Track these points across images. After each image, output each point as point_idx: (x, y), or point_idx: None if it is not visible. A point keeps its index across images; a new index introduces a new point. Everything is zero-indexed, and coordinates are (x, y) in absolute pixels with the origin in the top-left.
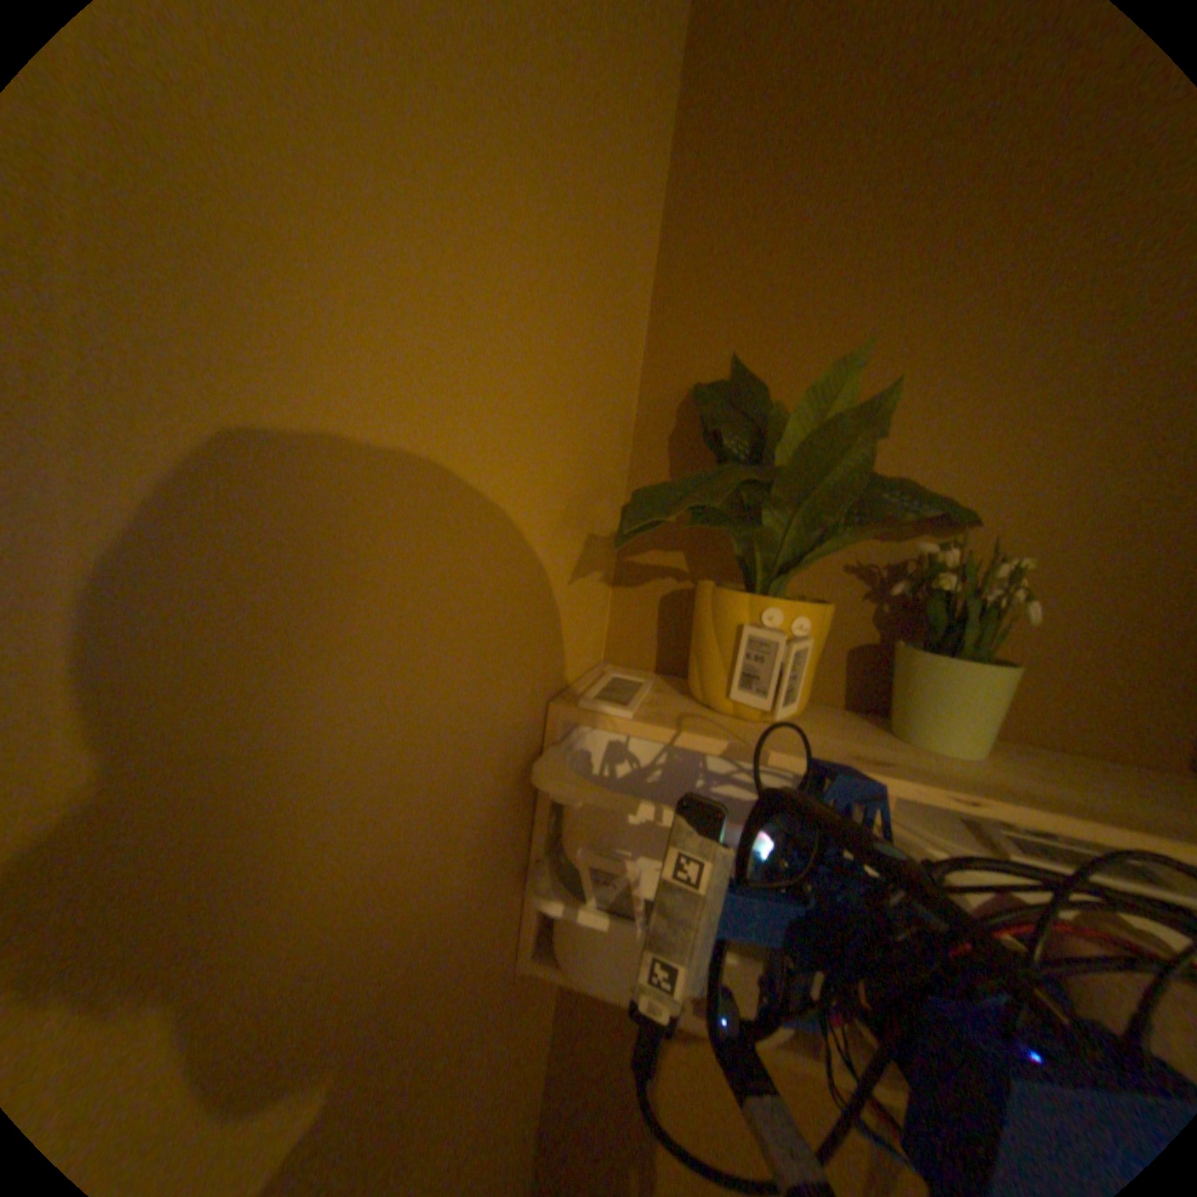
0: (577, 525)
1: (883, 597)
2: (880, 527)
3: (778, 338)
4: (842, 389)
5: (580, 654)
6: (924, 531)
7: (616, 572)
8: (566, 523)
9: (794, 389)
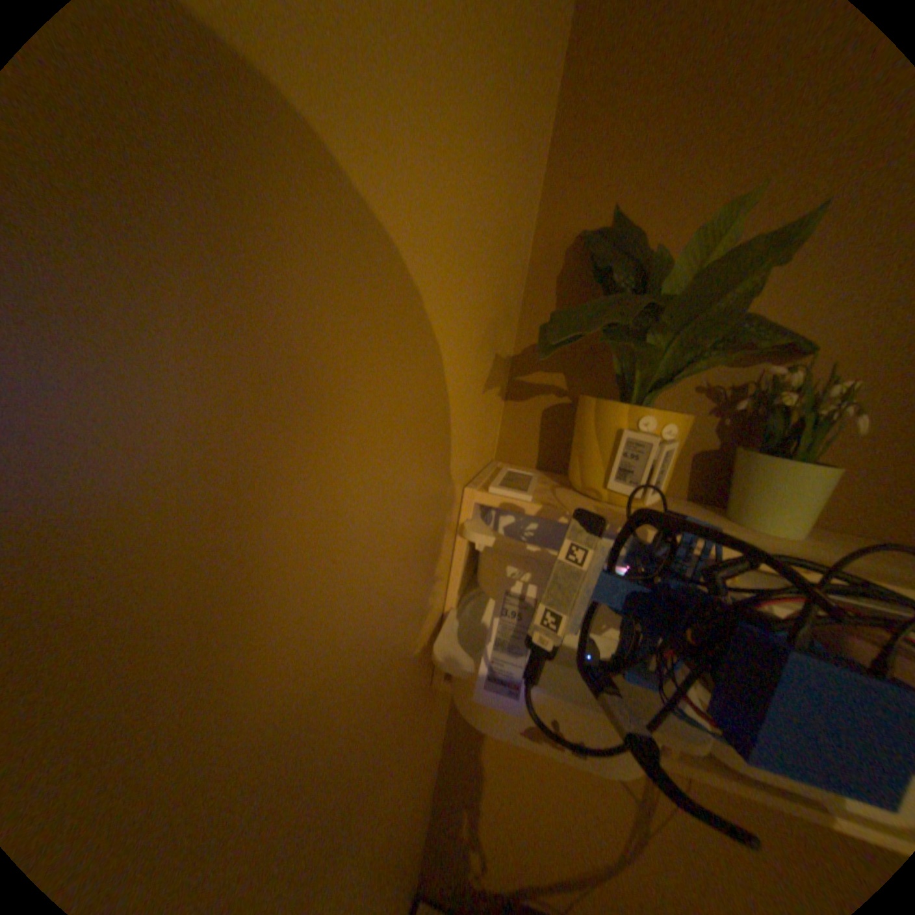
0: (492, 343)
1: (723, 412)
2: (743, 349)
3: (653, 193)
4: (724, 229)
5: (484, 450)
6: (765, 357)
7: (508, 388)
8: (487, 340)
9: (664, 237)
